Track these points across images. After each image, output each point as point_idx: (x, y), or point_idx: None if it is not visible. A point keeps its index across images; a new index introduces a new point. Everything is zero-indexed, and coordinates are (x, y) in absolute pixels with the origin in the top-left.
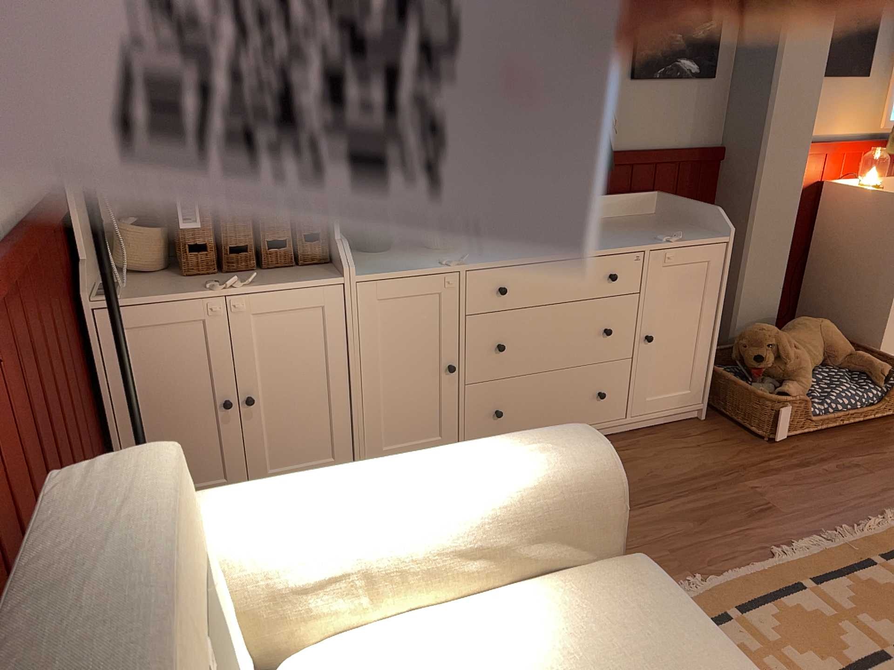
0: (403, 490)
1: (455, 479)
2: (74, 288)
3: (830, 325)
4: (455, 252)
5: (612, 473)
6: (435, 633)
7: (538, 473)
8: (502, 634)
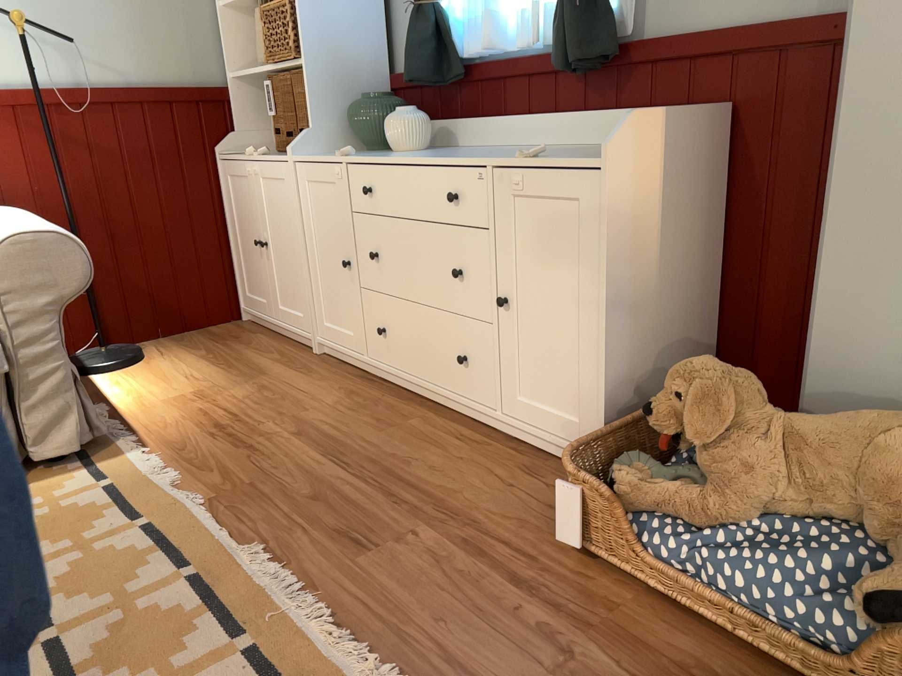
0: None
1: None
2: (215, 146)
3: None
4: (388, 154)
5: (1, 251)
6: None
7: None
8: None
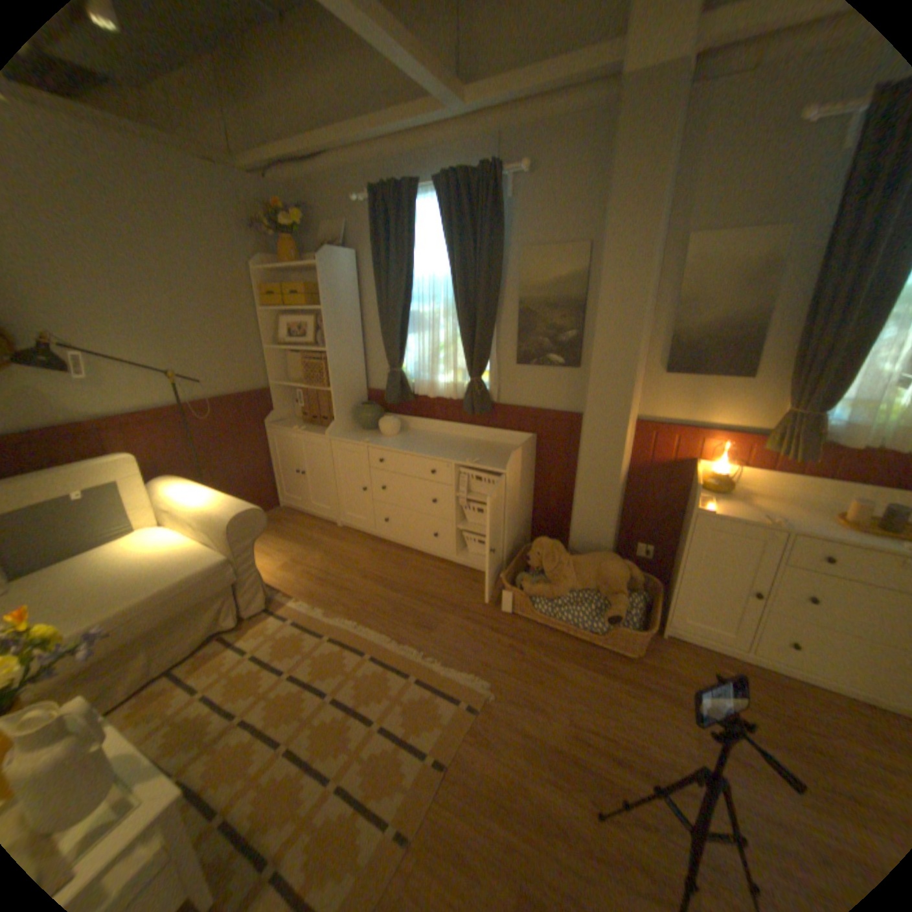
0: (190, 498)
1: (200, 502)
2: (263, 419)
3: (612, 567)
4: (384, 439)
5: (229, 524)
6: (169, 540)
7: (212, 511)
8: (169, 548)
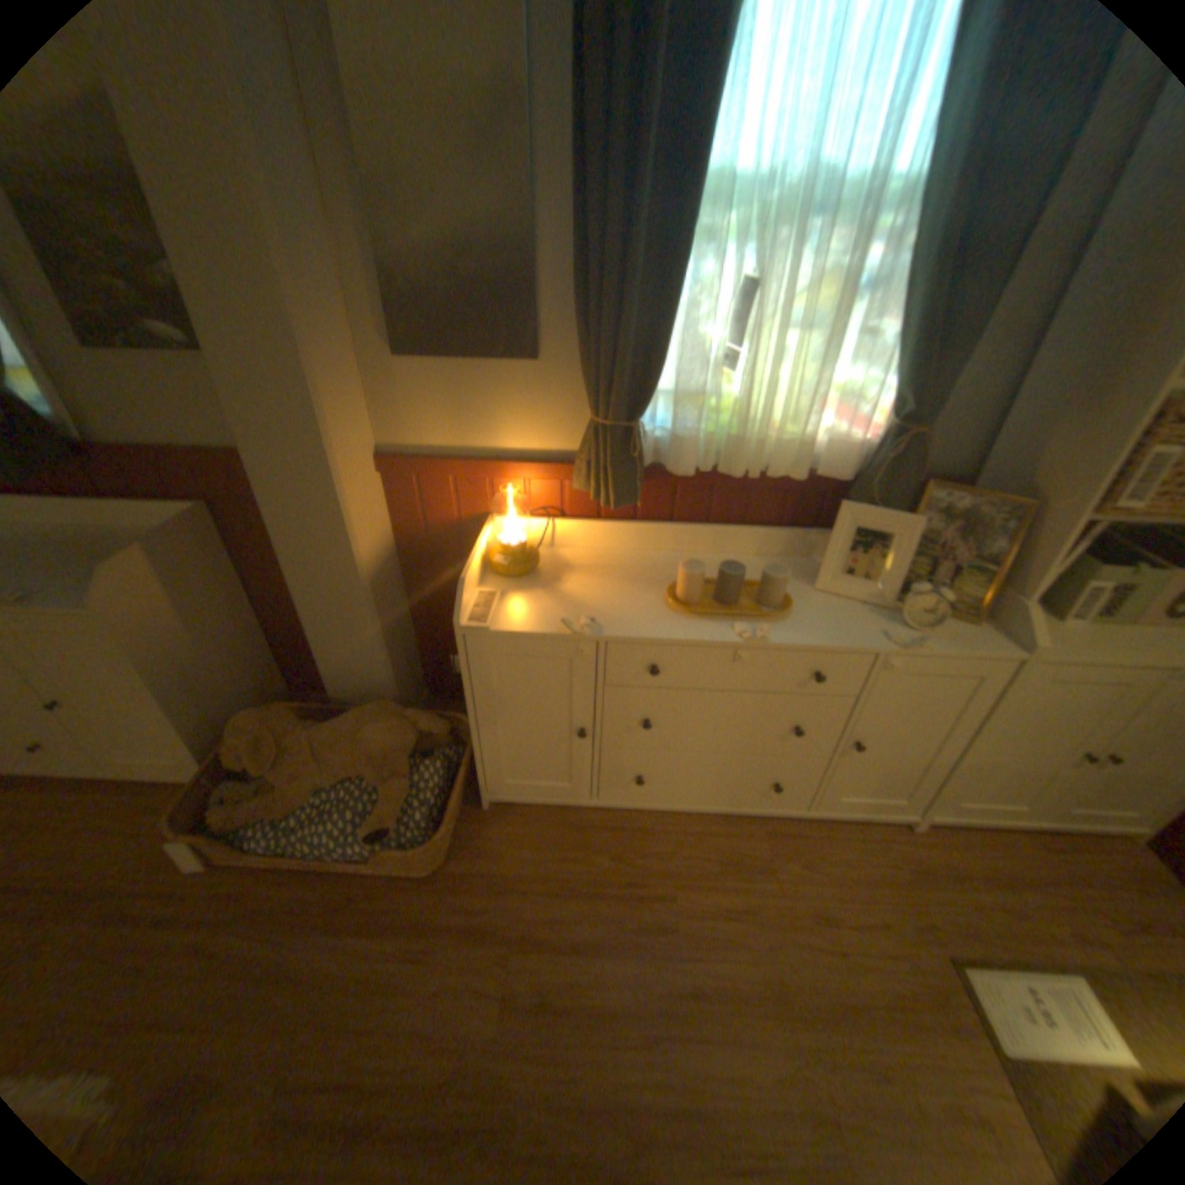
0: None
1: None
2: None
3: (377, 733)
4: None
5: None
6: None
7: None
8: None
